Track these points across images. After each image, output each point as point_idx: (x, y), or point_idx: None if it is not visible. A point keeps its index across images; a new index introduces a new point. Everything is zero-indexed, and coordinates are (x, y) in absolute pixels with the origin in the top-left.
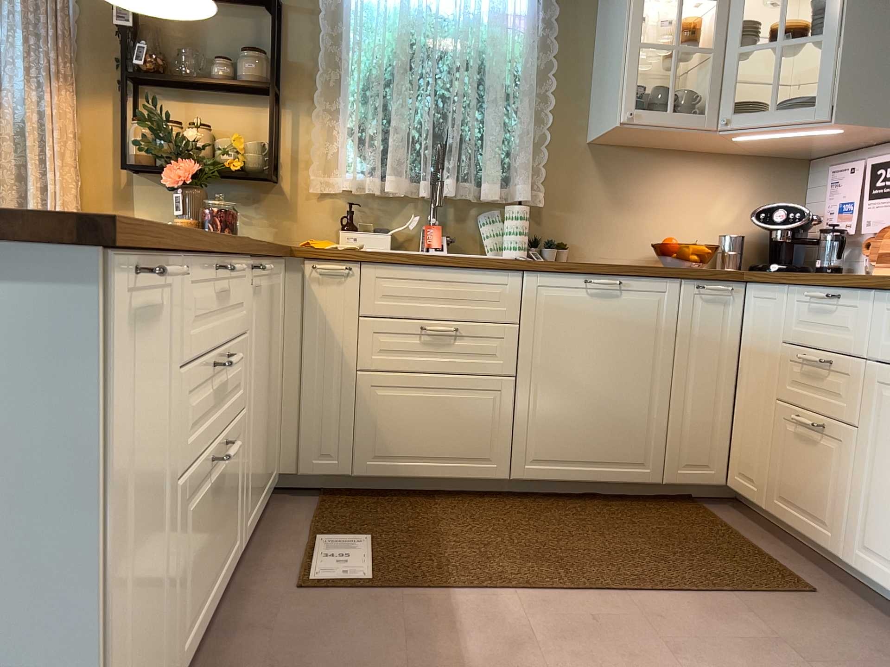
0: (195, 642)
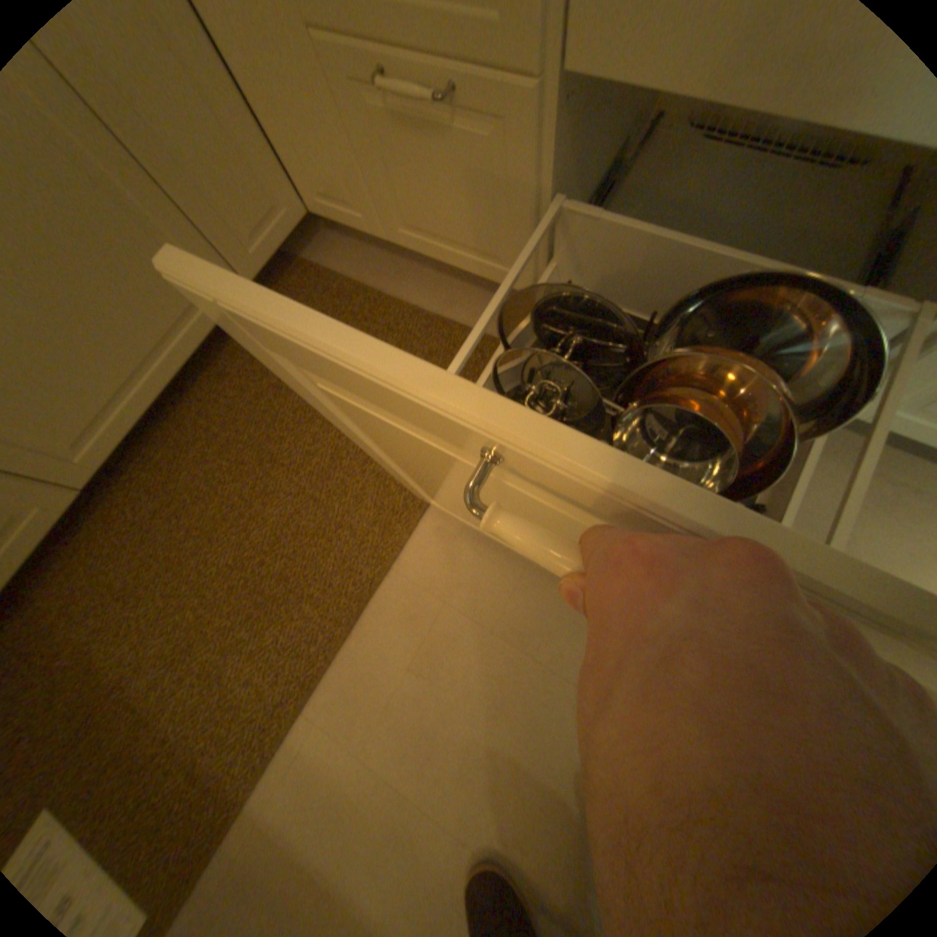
0: None
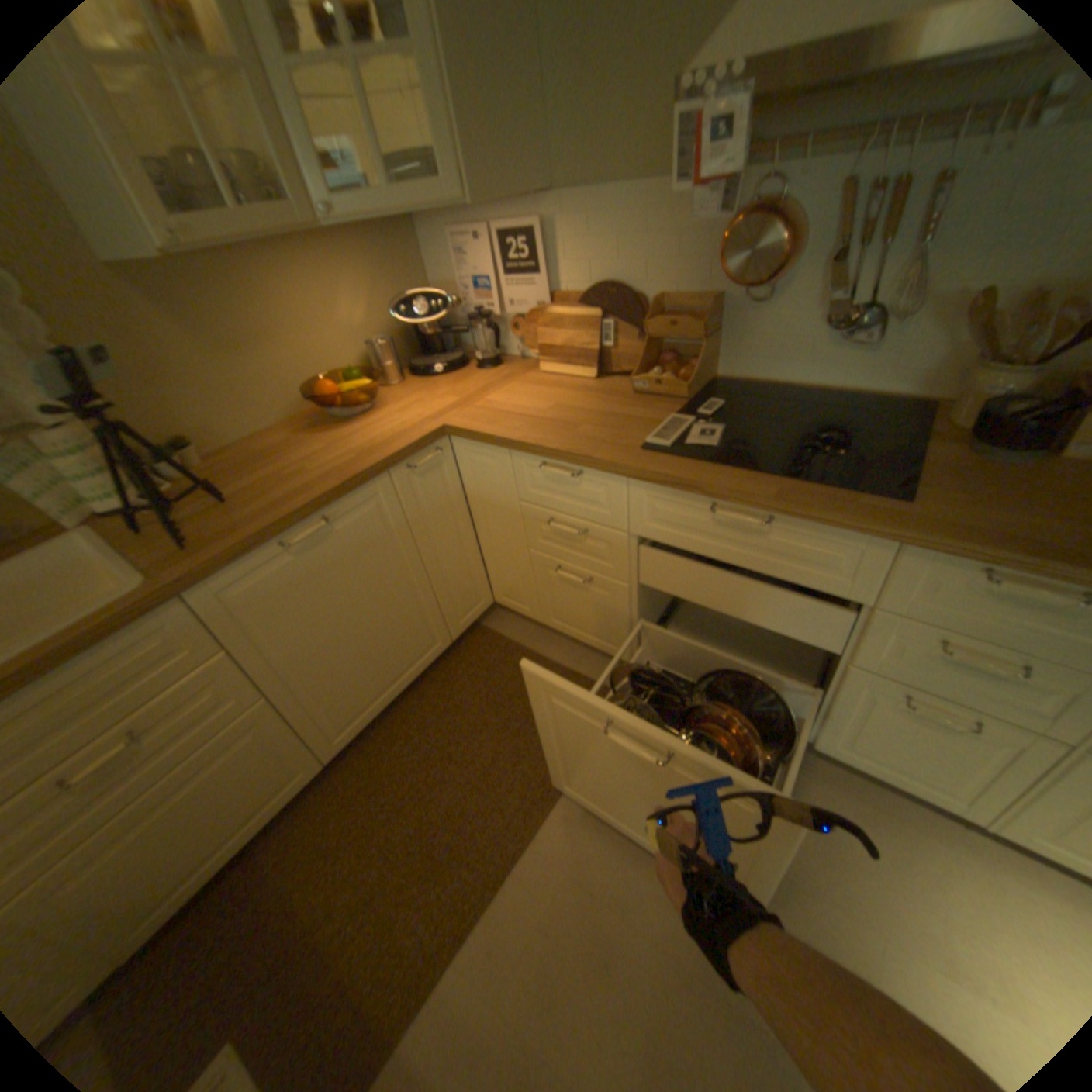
0: None
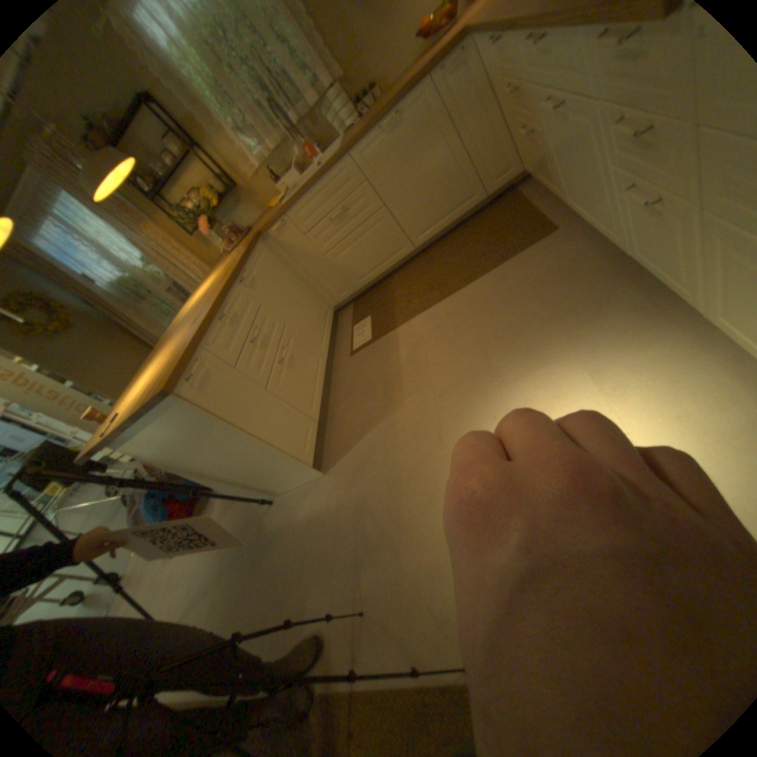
0: (321, 399)
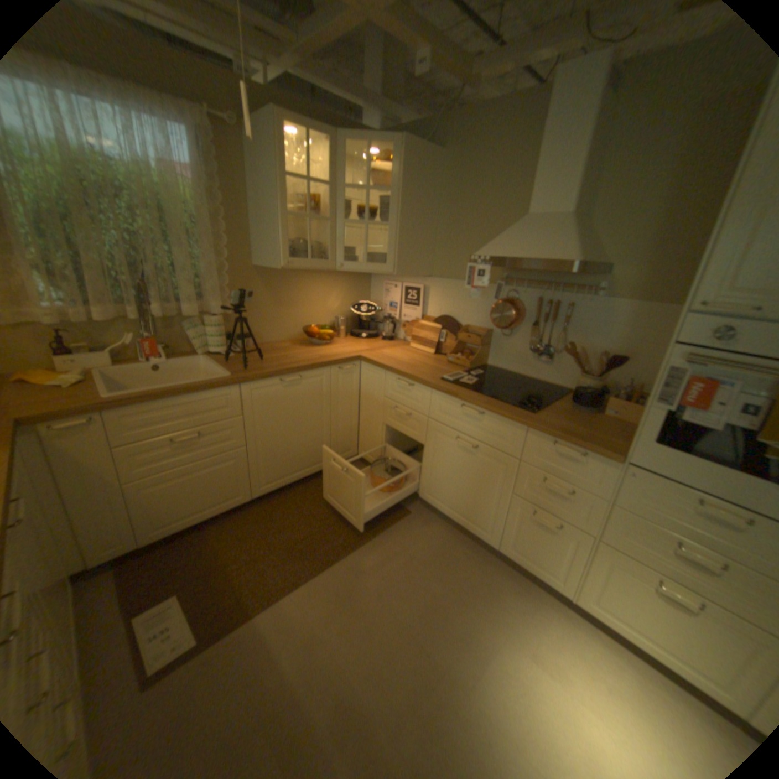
0: None
